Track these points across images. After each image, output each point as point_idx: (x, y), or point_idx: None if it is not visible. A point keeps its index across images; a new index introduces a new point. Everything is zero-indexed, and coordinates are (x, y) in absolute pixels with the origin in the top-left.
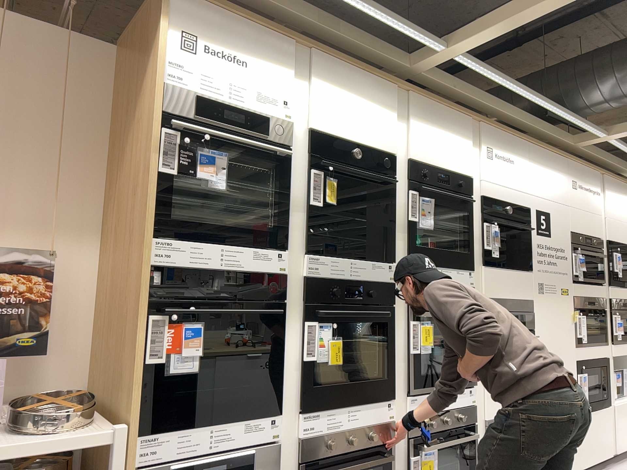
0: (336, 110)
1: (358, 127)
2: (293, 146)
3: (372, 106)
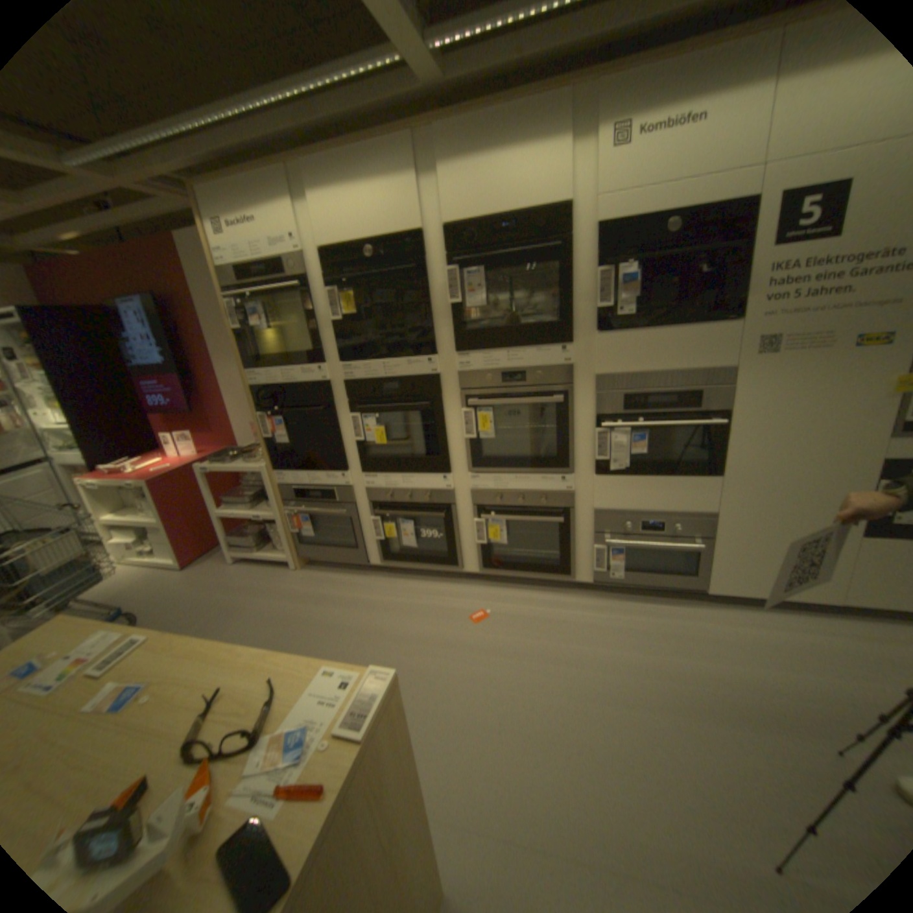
0: (335, 209)
1: (365, 214)
2: (305, 271)
3: (380, 174)
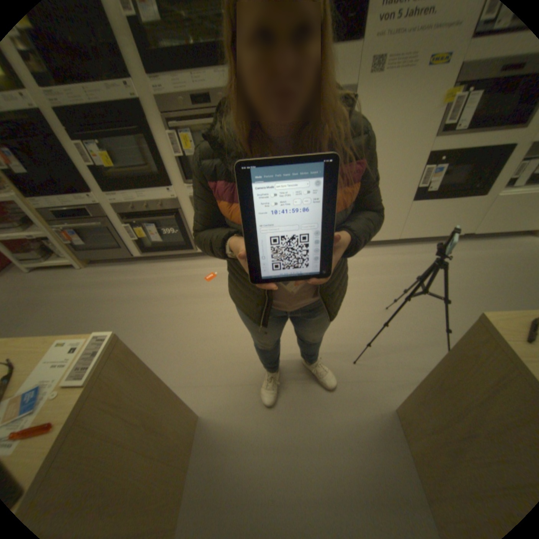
0: None
1: None
2: None
3: None
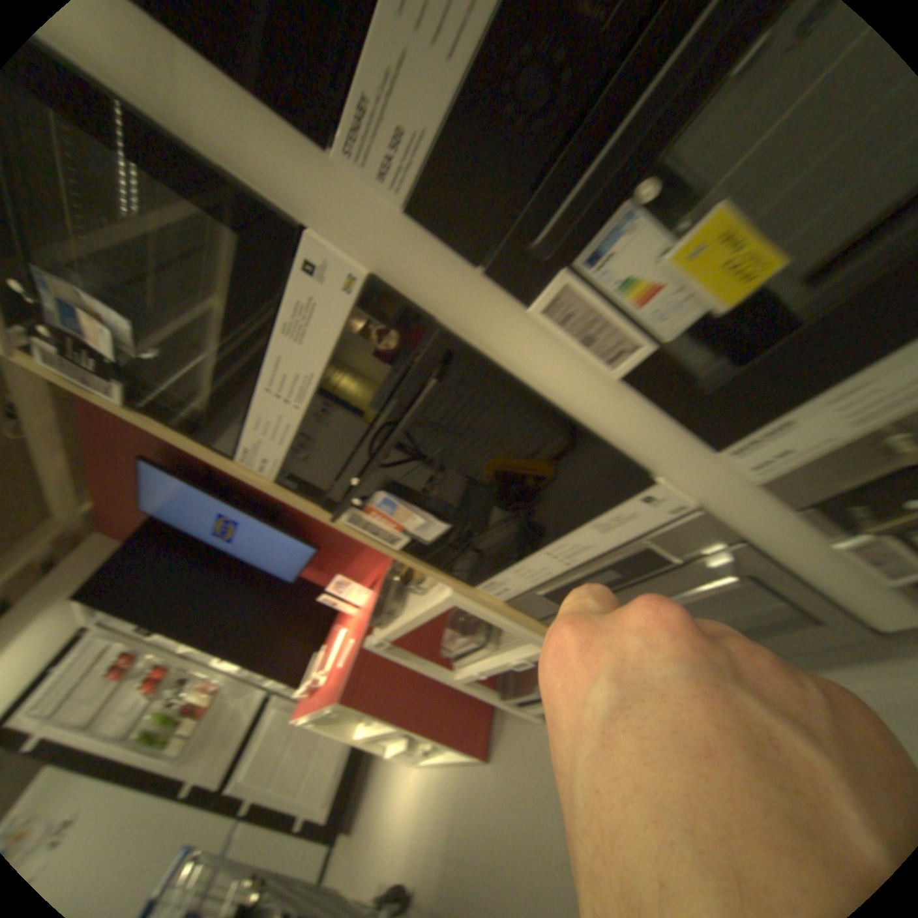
0: None
1: None
2: None
3: None
